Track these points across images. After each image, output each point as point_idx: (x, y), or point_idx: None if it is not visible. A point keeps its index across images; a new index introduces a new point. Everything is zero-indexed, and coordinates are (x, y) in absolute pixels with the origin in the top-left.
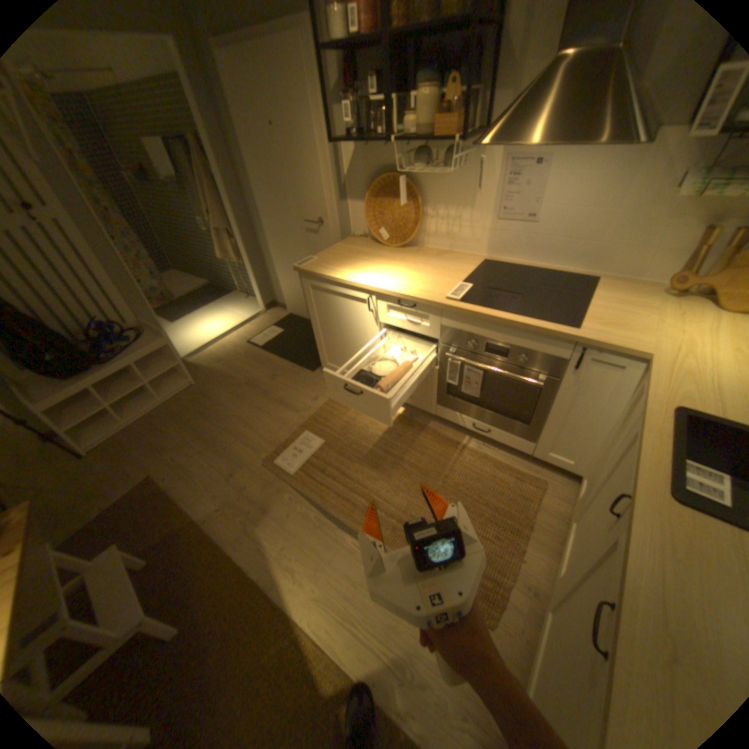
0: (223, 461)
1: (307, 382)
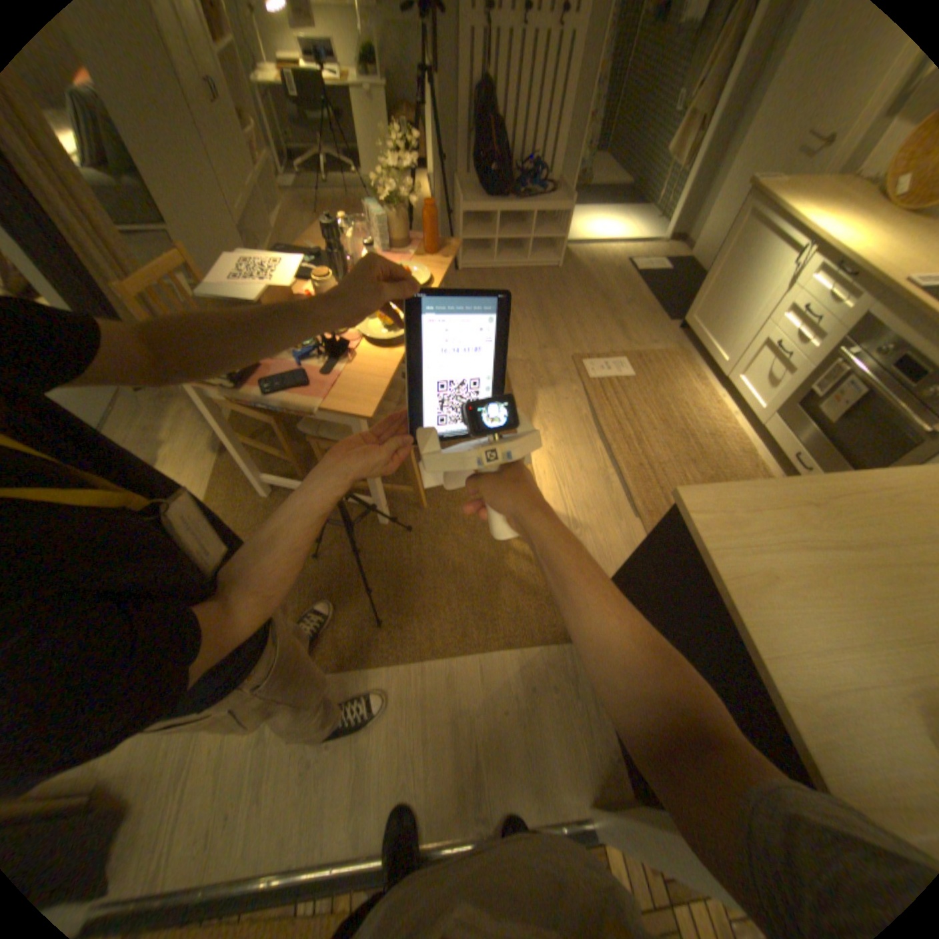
0: (546, 335)
1: (656, 326)
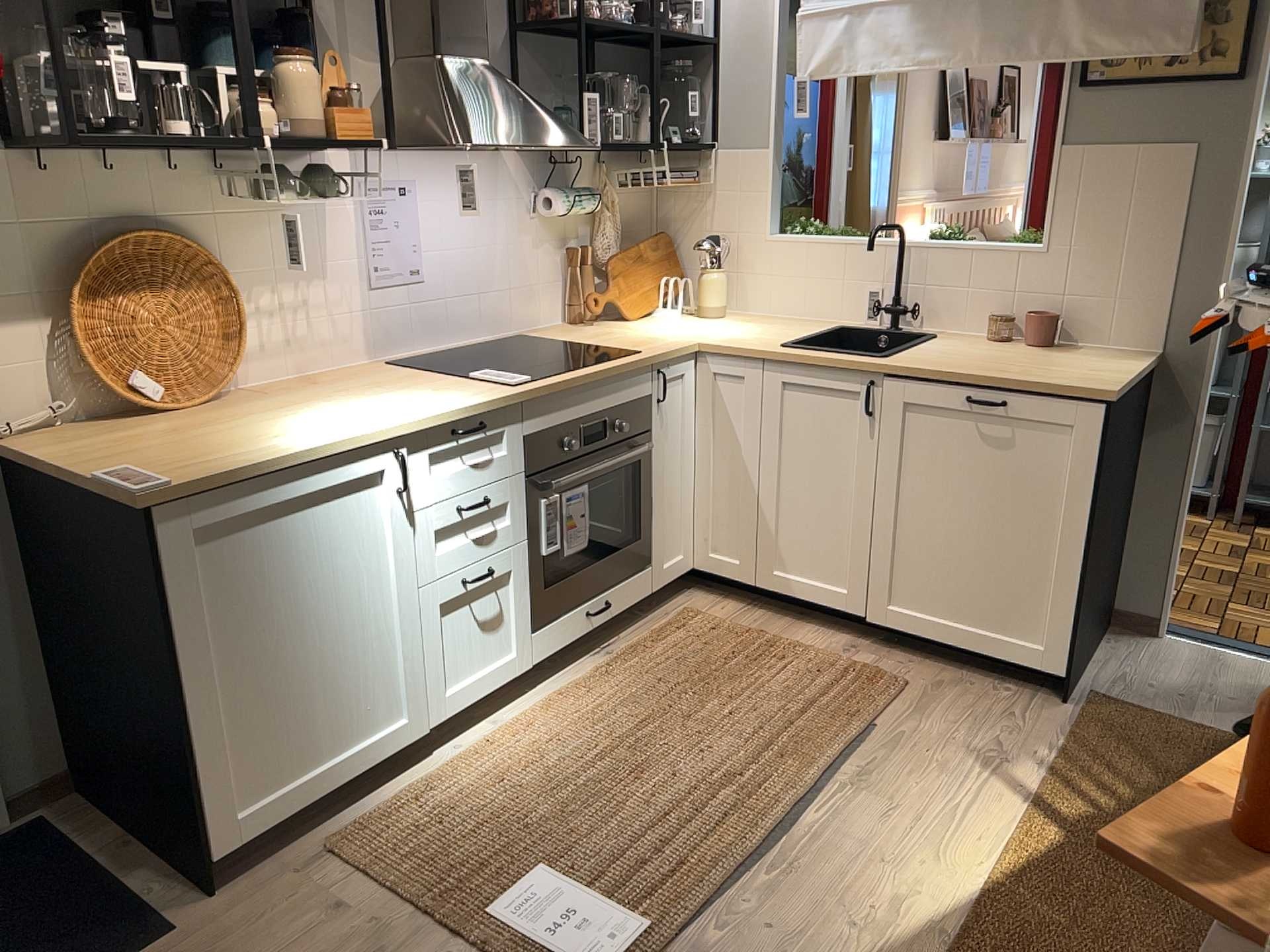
0: None
1: (230, 941)
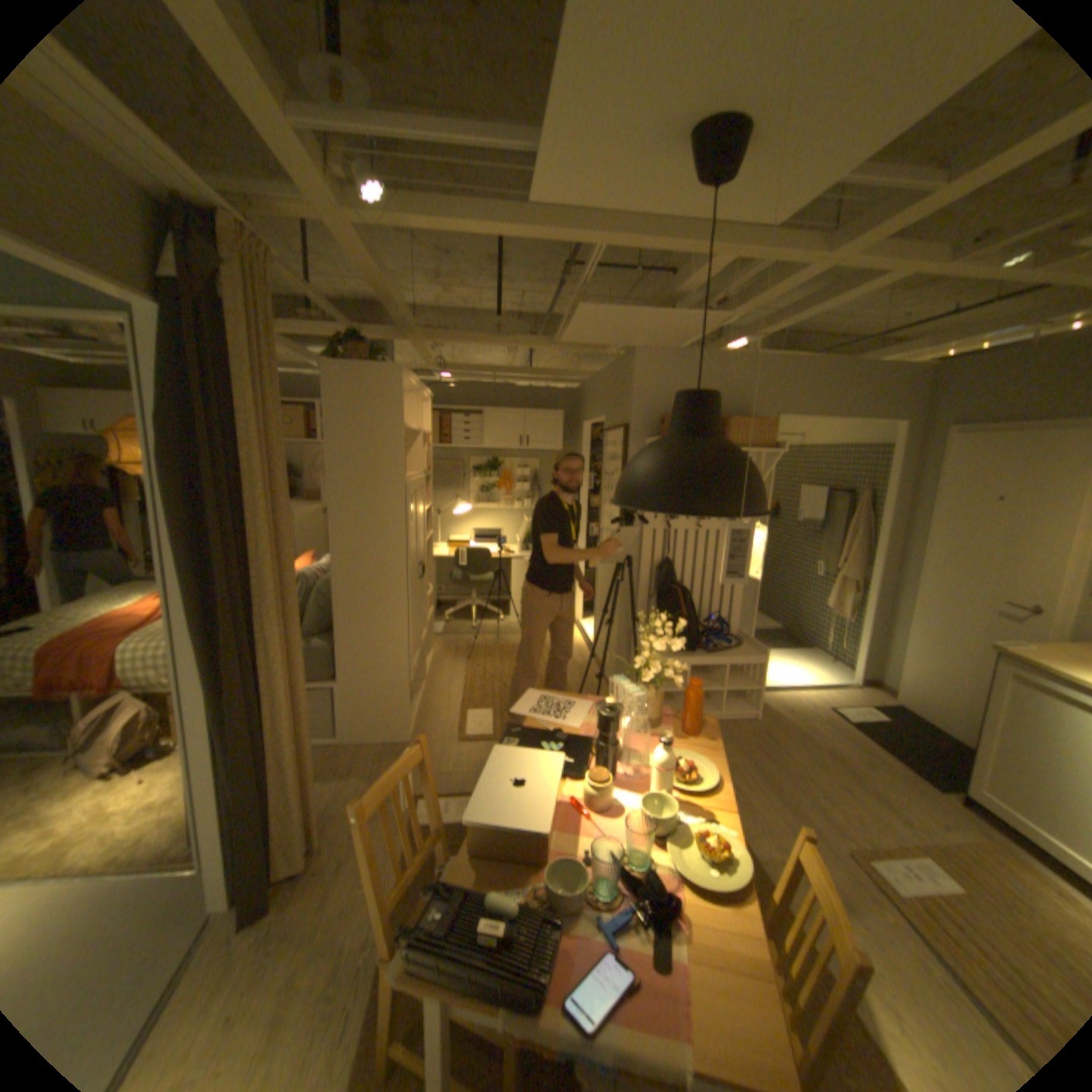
0: (796, 818)
1: (932, 802)
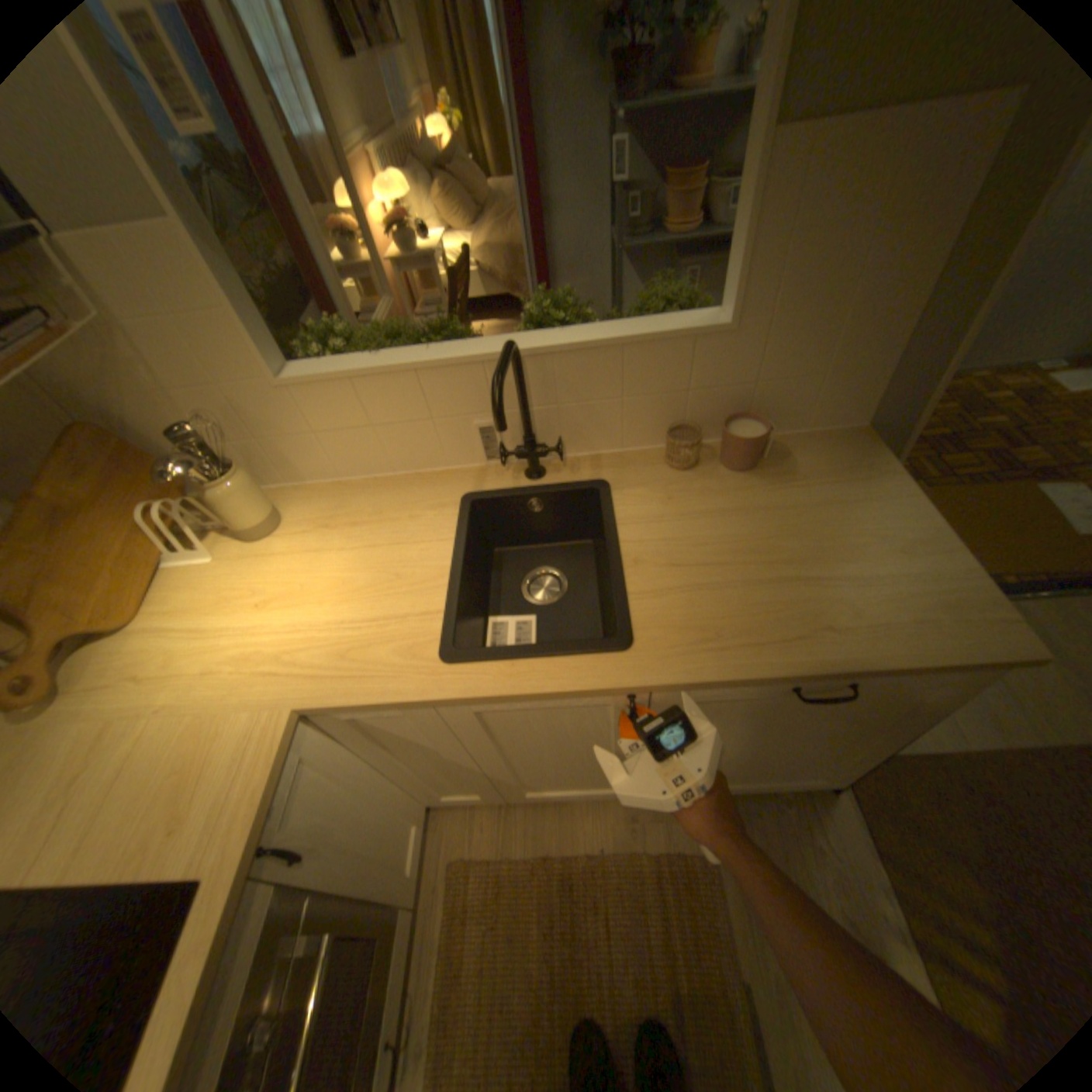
0: None
1: None
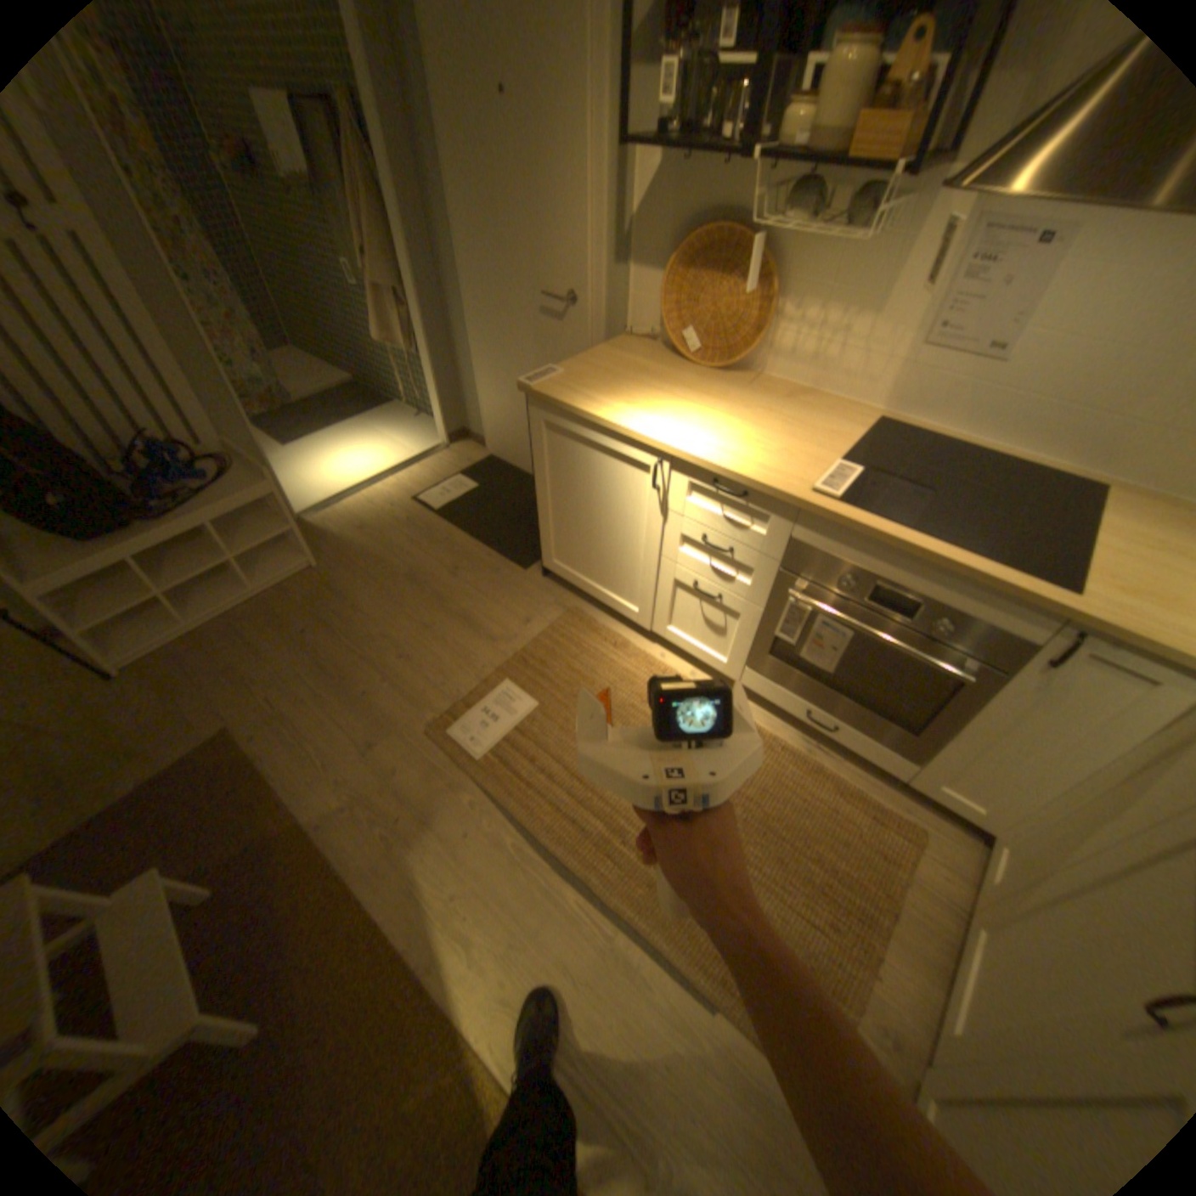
0: (360, 716)
1: (515, 588)
